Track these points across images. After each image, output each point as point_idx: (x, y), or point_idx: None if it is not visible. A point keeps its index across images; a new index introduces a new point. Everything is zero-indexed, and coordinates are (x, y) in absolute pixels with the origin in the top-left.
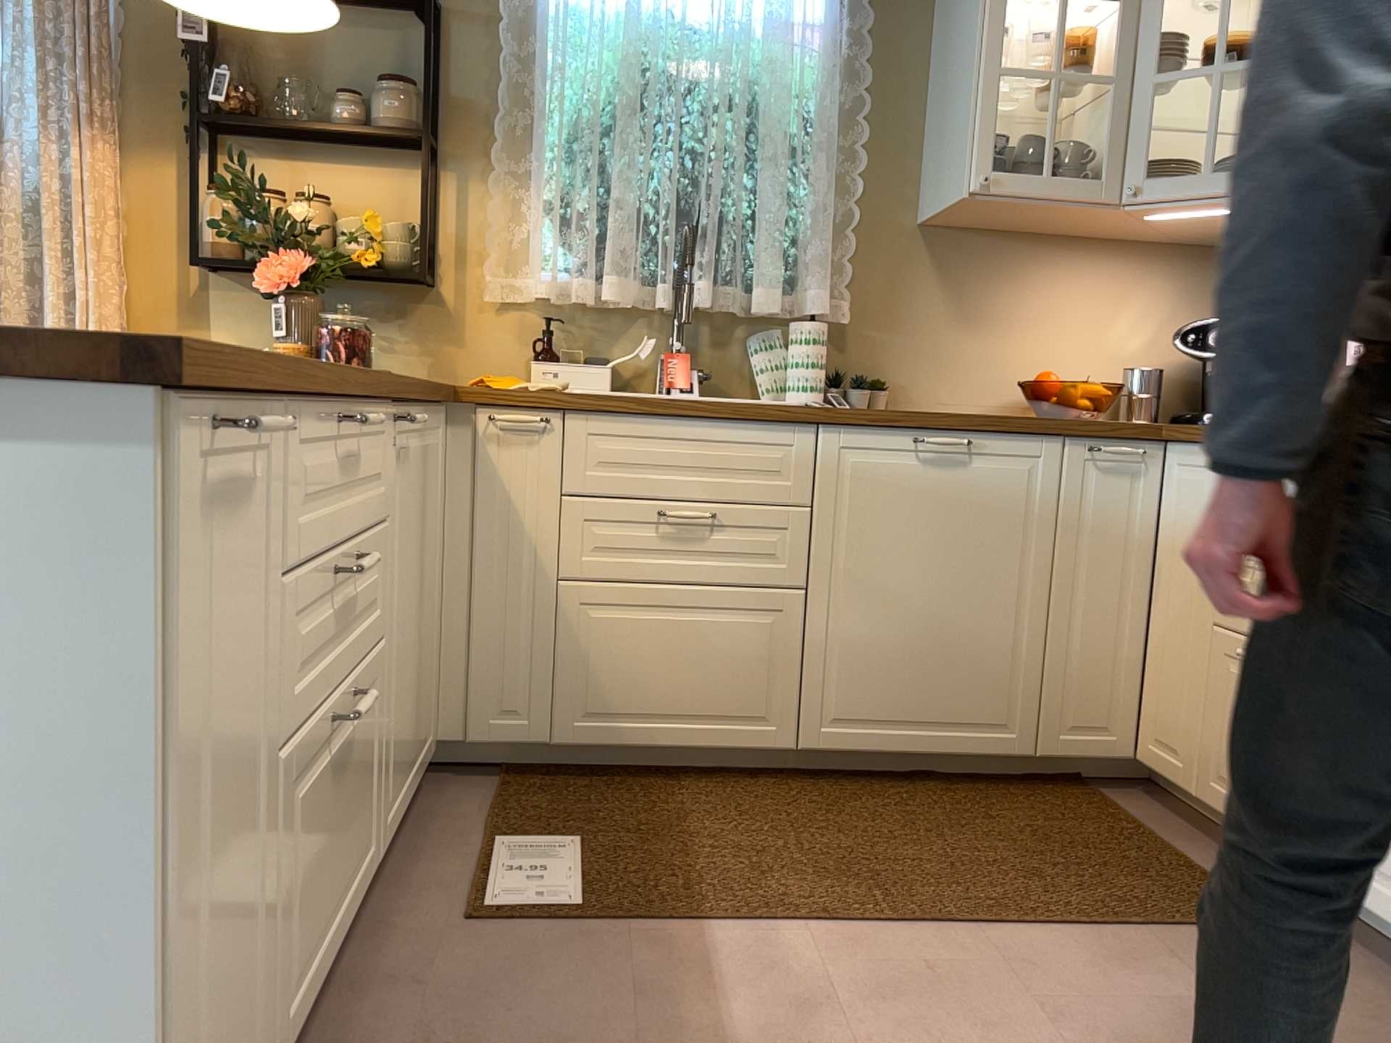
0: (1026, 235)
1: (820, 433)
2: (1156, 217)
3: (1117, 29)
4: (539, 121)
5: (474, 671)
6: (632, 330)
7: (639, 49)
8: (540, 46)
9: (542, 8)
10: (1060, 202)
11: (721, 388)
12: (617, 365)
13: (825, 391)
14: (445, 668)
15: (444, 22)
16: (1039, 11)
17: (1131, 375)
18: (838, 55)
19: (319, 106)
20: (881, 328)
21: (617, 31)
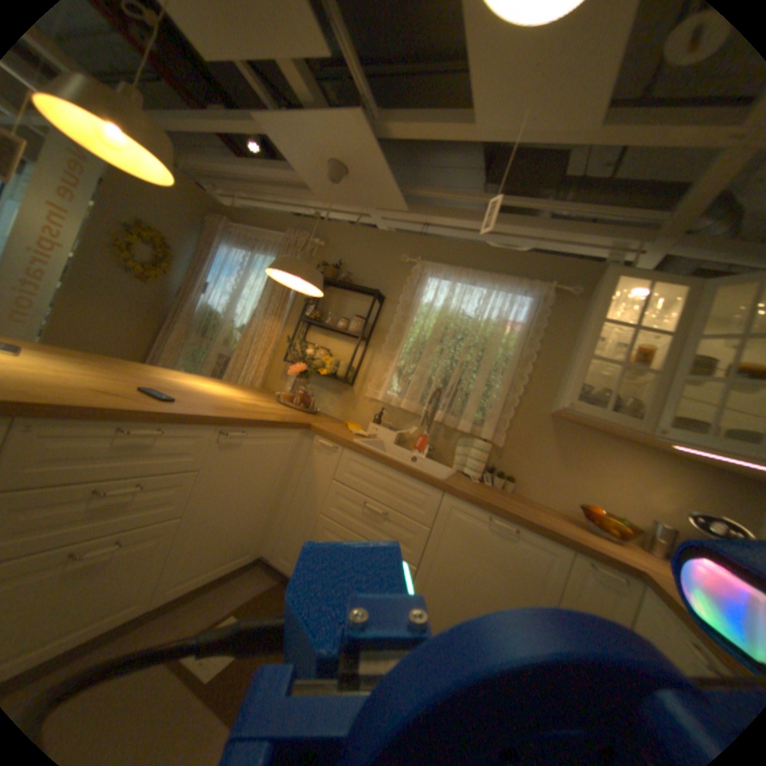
0: (607, 435)
1: (444, 497)
2: (679, 449)
3: (669, 349)
4: (402, 339)
5: (281, 536)
6: (413, 423)
7: (444, 321)
8: (411, 314)
9: (415, 302)
10: (615, 426)
11: (441, 457)
12: (403, 434)
13: (485, 474)
14: (274, 529)
15: (383, 302)
16: (633, 334)
17: (655, 528)
18: (528, 337)
19: (338, 322)
20: (519, 455)
21: (439, 313)
